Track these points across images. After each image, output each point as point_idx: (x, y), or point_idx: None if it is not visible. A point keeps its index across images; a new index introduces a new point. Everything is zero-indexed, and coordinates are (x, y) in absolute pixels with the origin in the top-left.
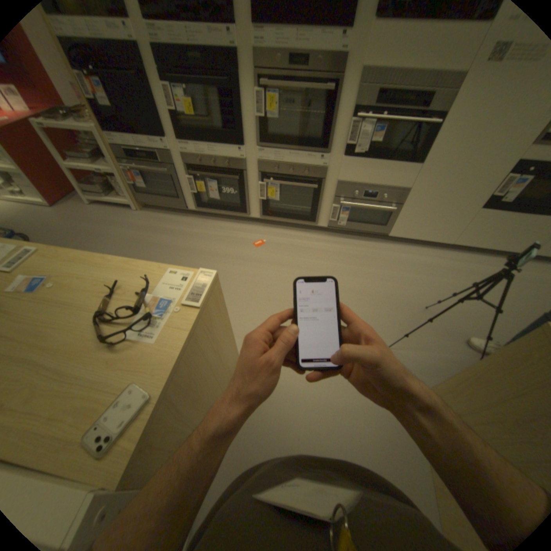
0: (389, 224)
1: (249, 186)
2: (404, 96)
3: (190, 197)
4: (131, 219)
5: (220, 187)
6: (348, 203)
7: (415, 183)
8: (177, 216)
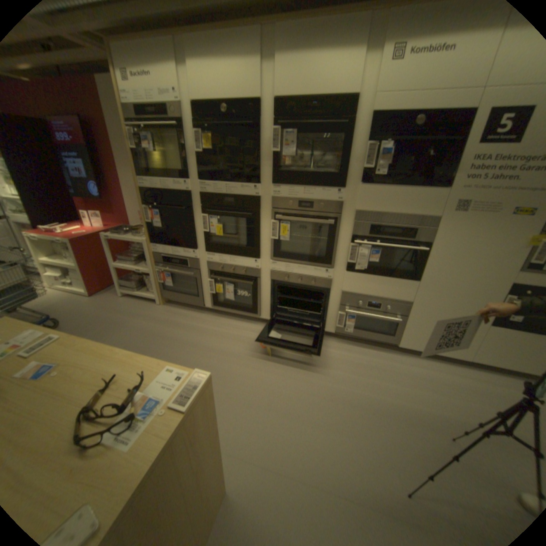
0: (398, 335)
1: (262, 290)
2: (393, 230)
3: (209, 296)
4: (153, 312)
5: (236, 290)
6: (354, 311)
7: (416, 298)
8: (194, 312)
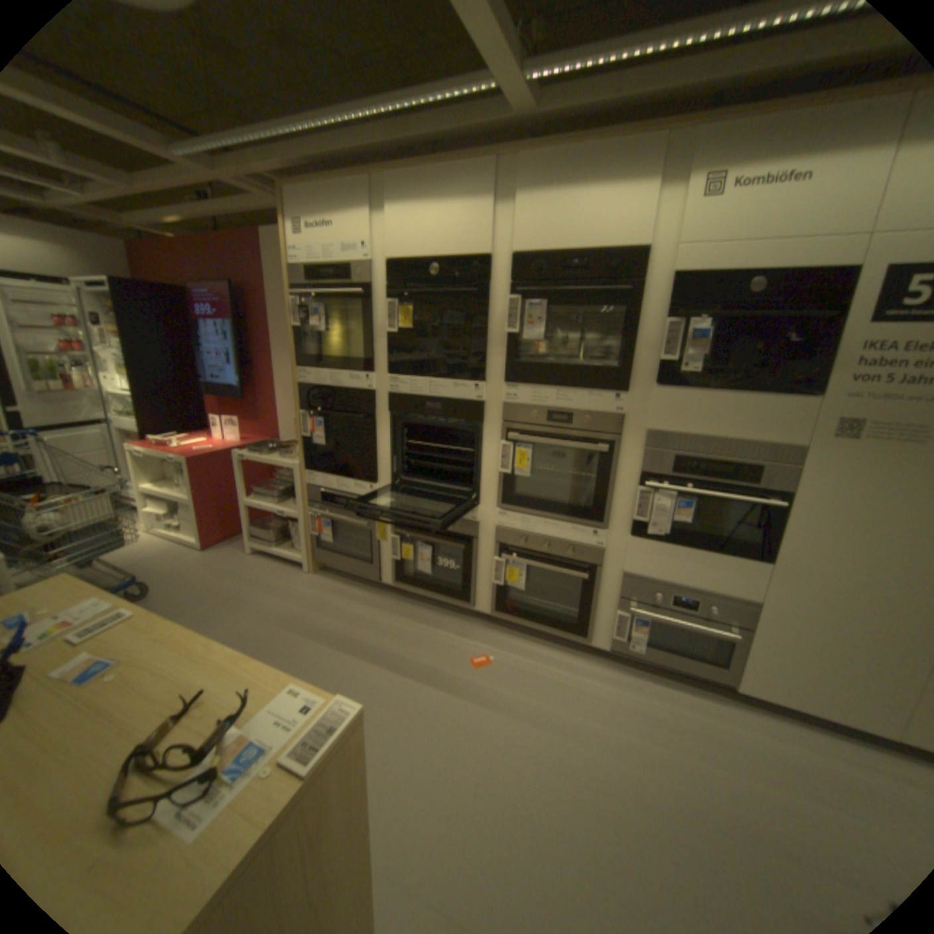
0: (736, 668)
1: (480, 560)
2: (717, 467)
3: (390, 565)
4: (295, 585)
5: (436, 557)
6: (647, 613)
7: (770, 596)
8: (363, 591)
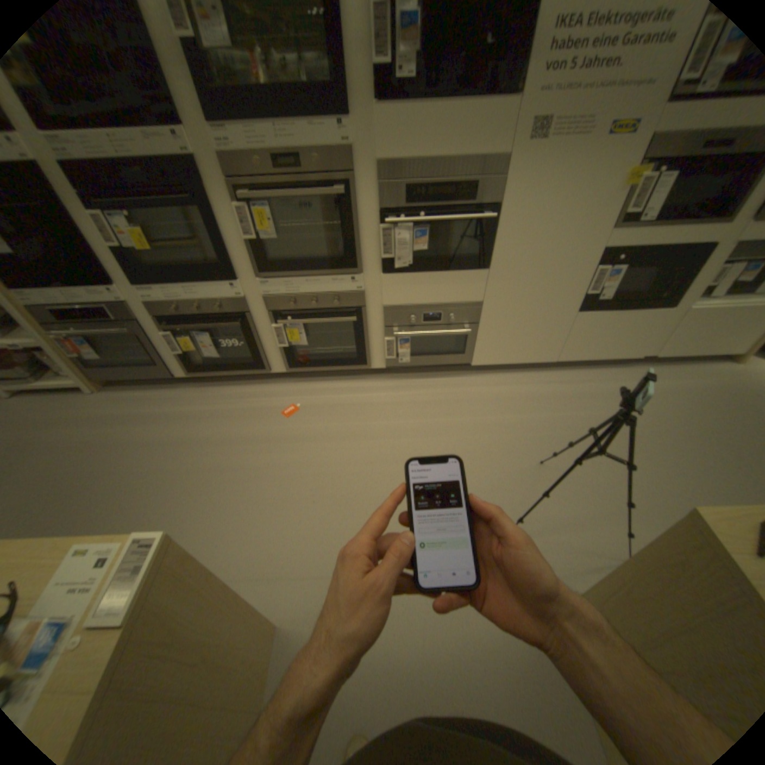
0: (467, 351)
1: (259, 331)
2: (441, 191)
3: (174, 360)
4: (83, 409)
5: (217, 340)
6: (405, 333)
7: (486, 295)
8: (160, 390)
